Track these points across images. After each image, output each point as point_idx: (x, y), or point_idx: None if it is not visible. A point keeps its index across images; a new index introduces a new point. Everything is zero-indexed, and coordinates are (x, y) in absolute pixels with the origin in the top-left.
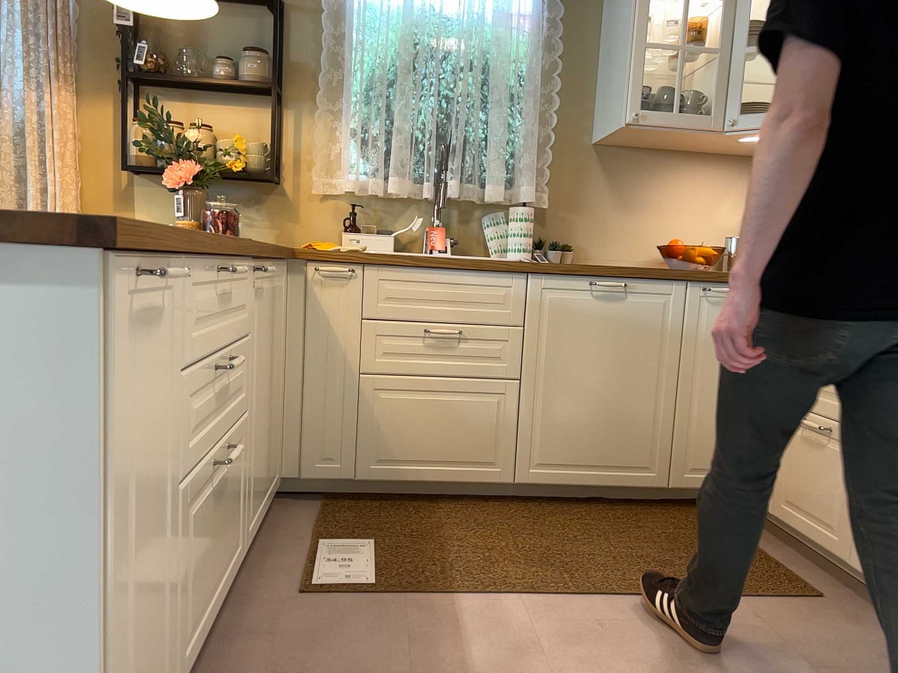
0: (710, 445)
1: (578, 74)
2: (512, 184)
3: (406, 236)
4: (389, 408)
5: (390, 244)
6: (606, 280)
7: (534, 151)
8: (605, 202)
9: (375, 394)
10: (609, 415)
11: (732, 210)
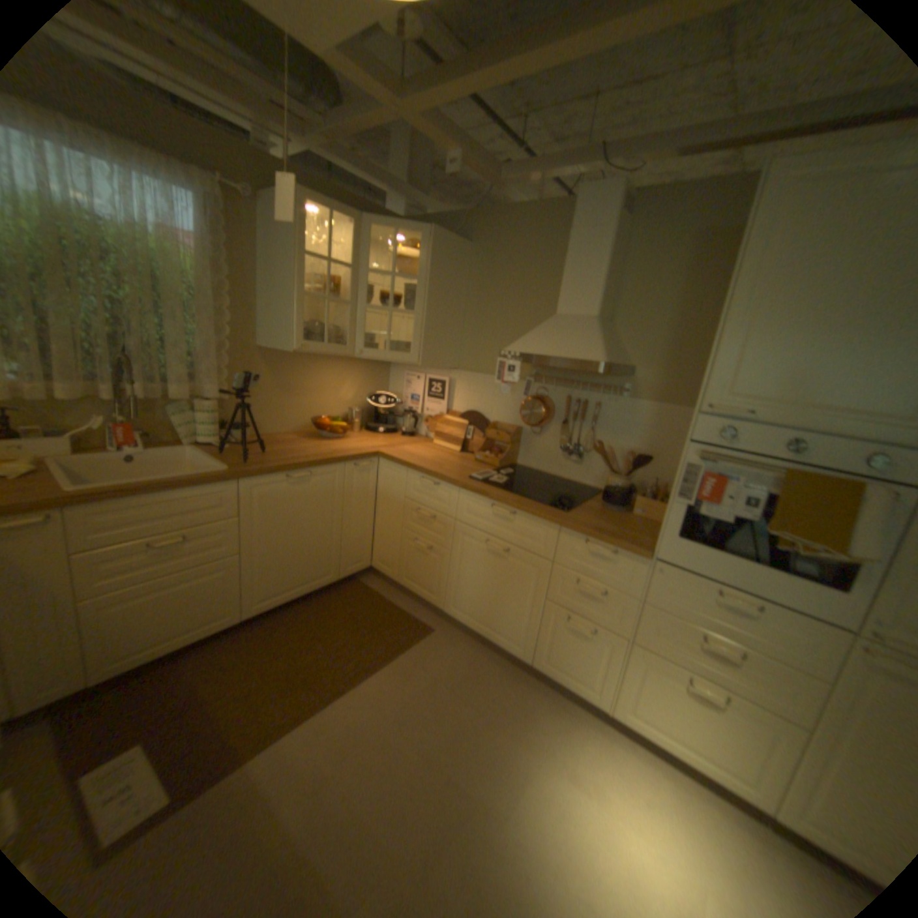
0: (360, 548)
1: (238, 292)
2: (191, 381)
3: (82, 434)
4: (120, 619)
5: (67, 450)
6: (296, 473)
7: (207, 354)
8: (269, 390)
9: (102, 614)
10: (303, 555)
11: (348, 390)
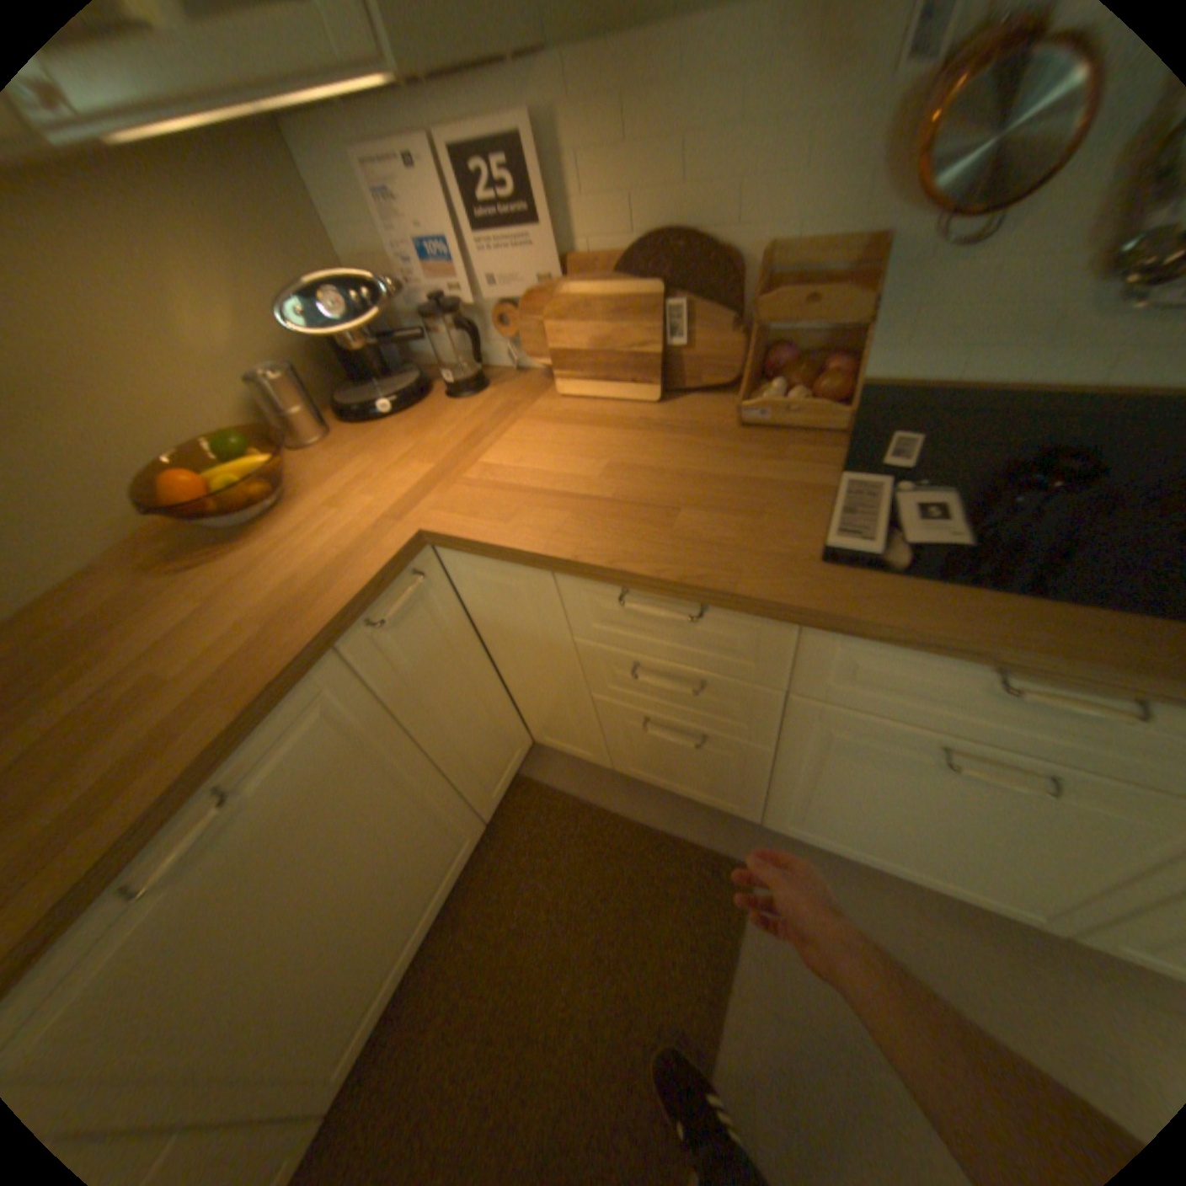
0: (497, 744)
1: None
2: None
3: None
4: None
5: None
6: (158, 842)
7: None
8: None
9: None
10: (375, 901)
11: (201, 308)
